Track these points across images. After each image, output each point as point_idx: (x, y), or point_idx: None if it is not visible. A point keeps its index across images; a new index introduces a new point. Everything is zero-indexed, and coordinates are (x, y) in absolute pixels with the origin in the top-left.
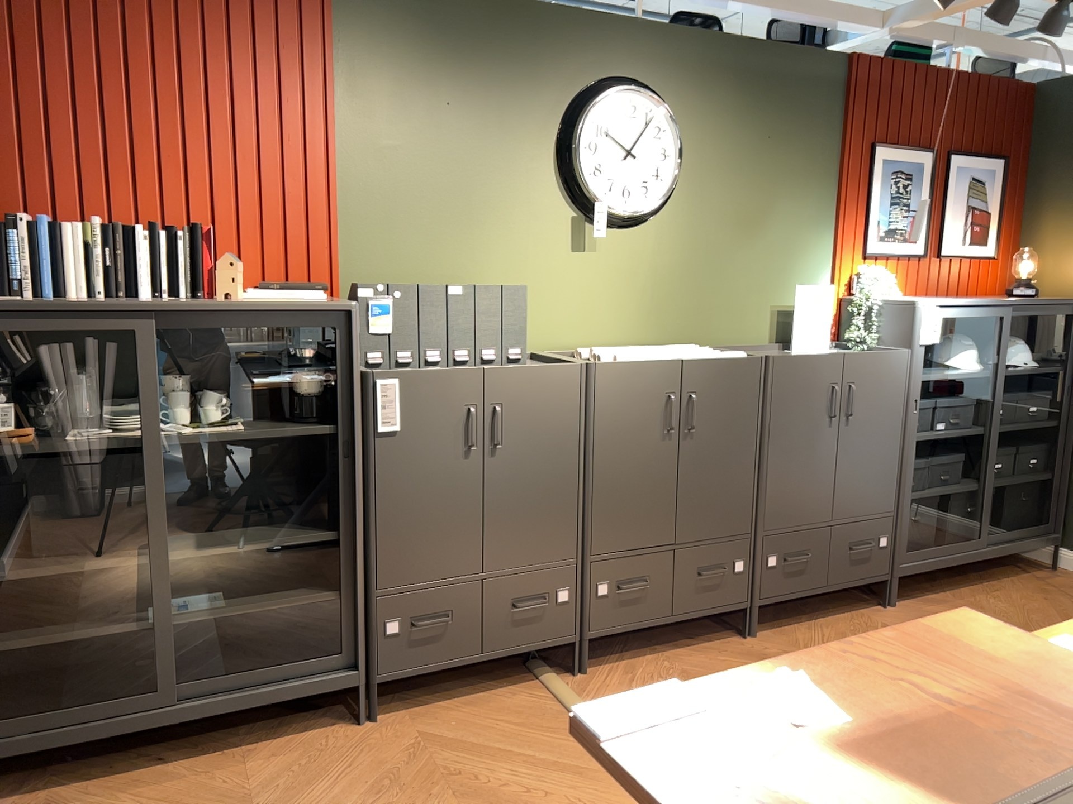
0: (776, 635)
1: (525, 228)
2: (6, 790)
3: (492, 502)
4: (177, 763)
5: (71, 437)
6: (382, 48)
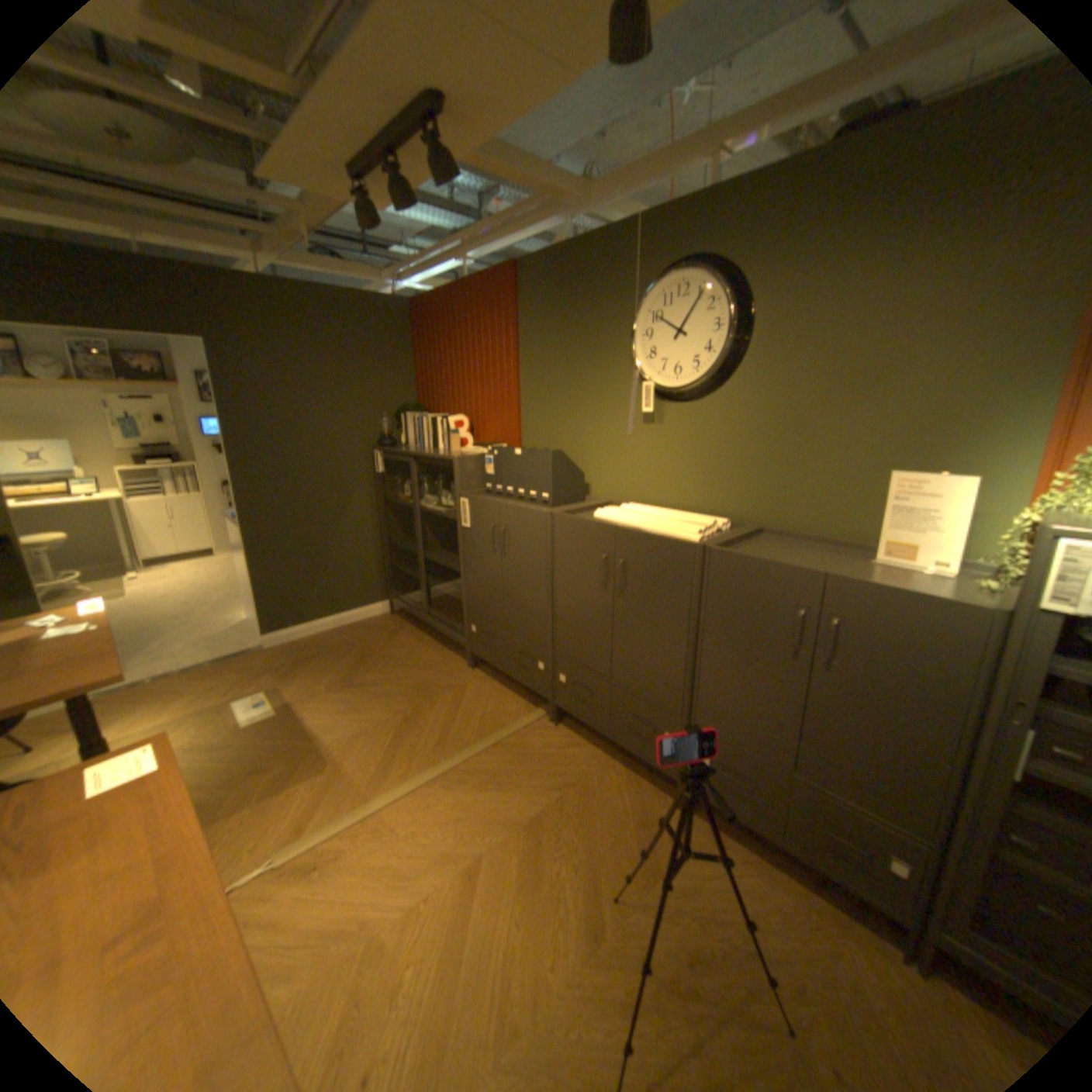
0: (706, 833)
1: (611, 407)
2: (409, 619)
3: (508, 585)
4: (430, 640)
5: (416, 502)
6: (537, 299)
